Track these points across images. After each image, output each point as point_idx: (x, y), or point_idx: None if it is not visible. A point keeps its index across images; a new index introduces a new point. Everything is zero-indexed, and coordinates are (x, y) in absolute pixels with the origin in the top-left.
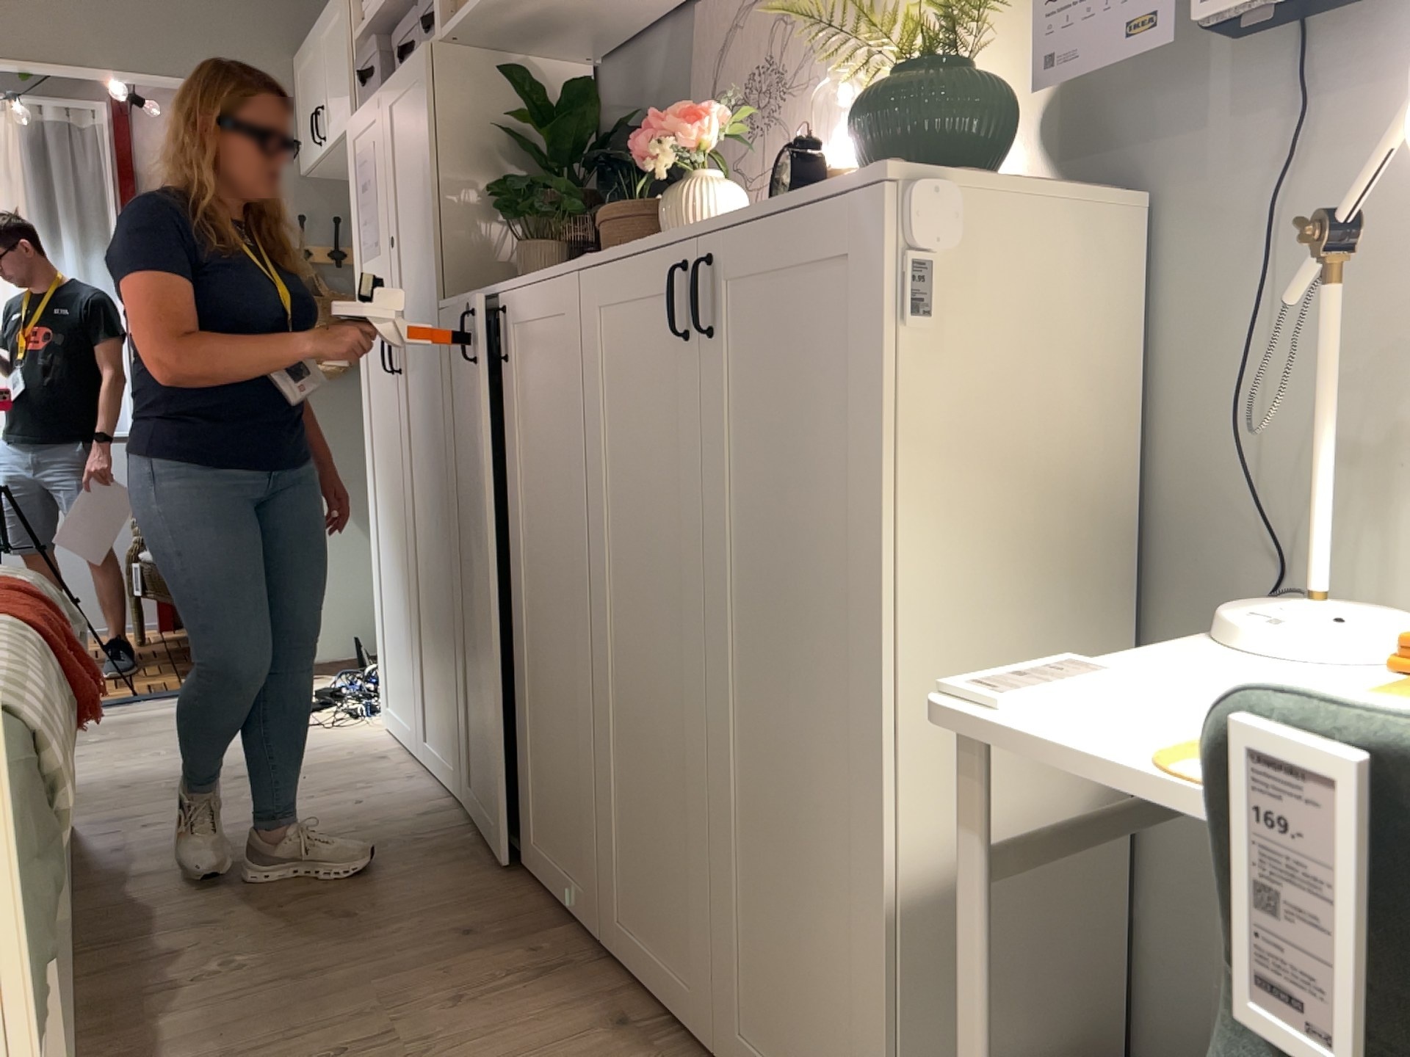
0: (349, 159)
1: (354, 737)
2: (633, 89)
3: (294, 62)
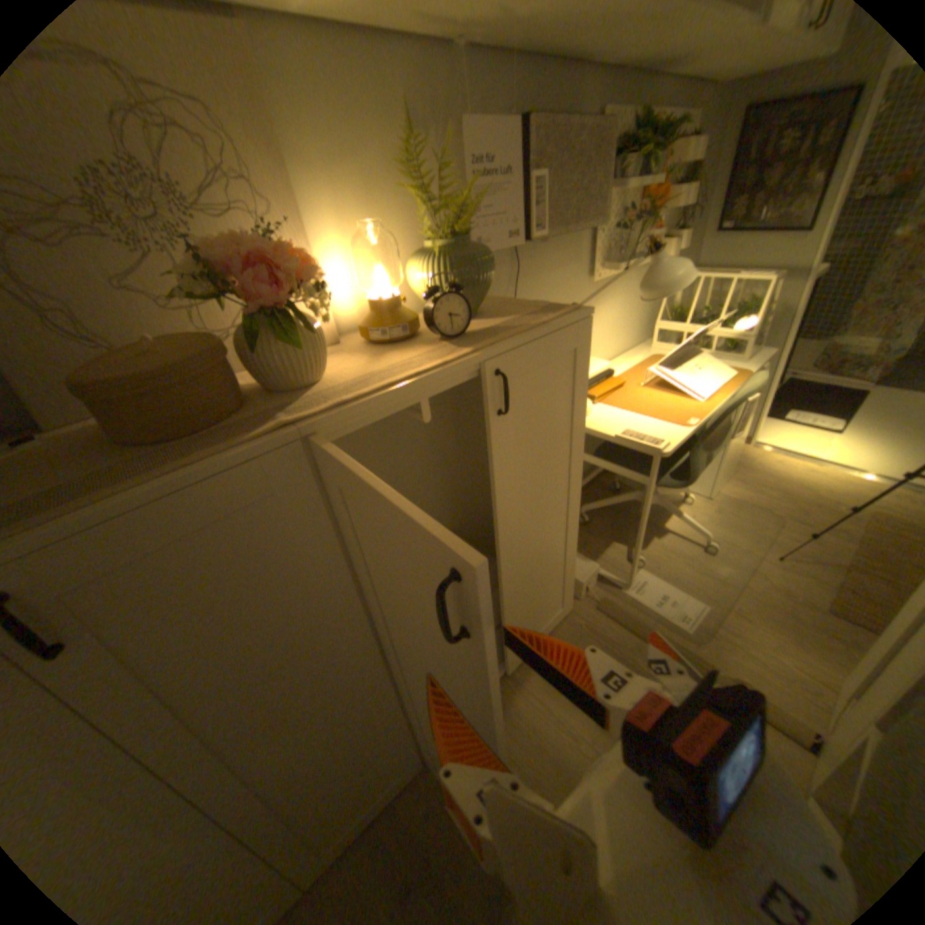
0: None
1: None
2: None
3: None
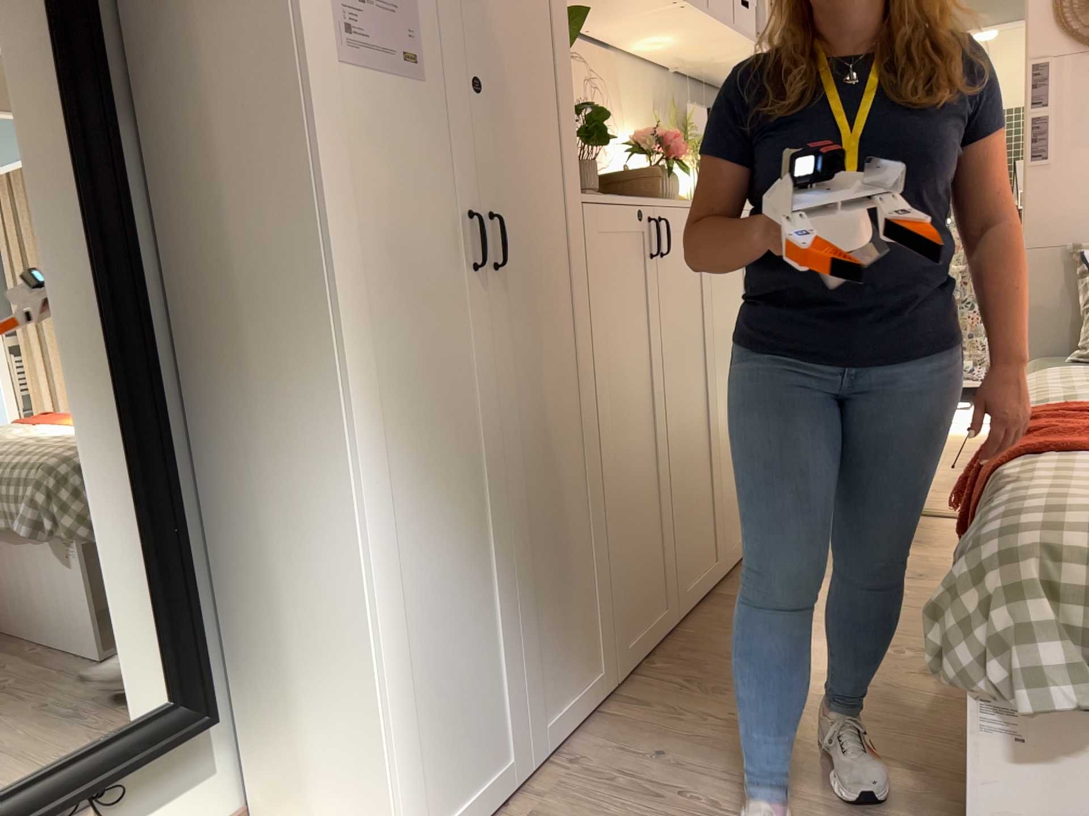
0: None
1: None
2: None
3: None
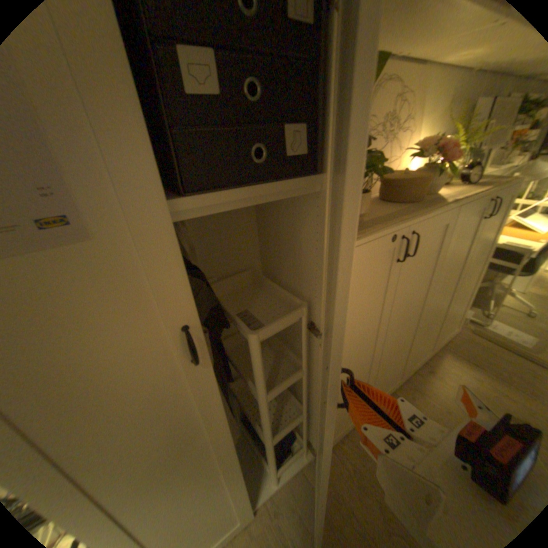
0: None
1: None
2: None
3: None
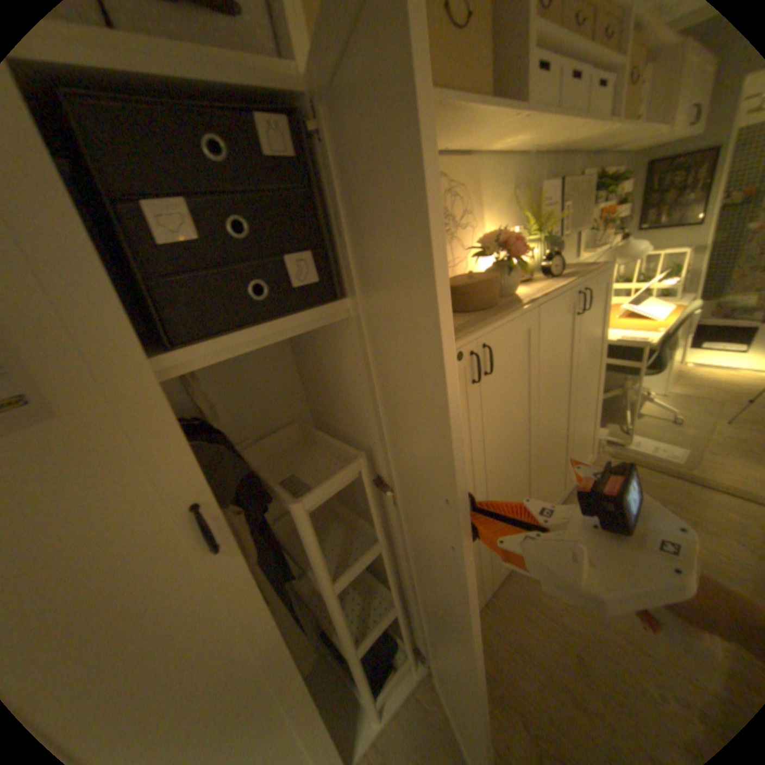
0: None
1: None
2: None
3: None
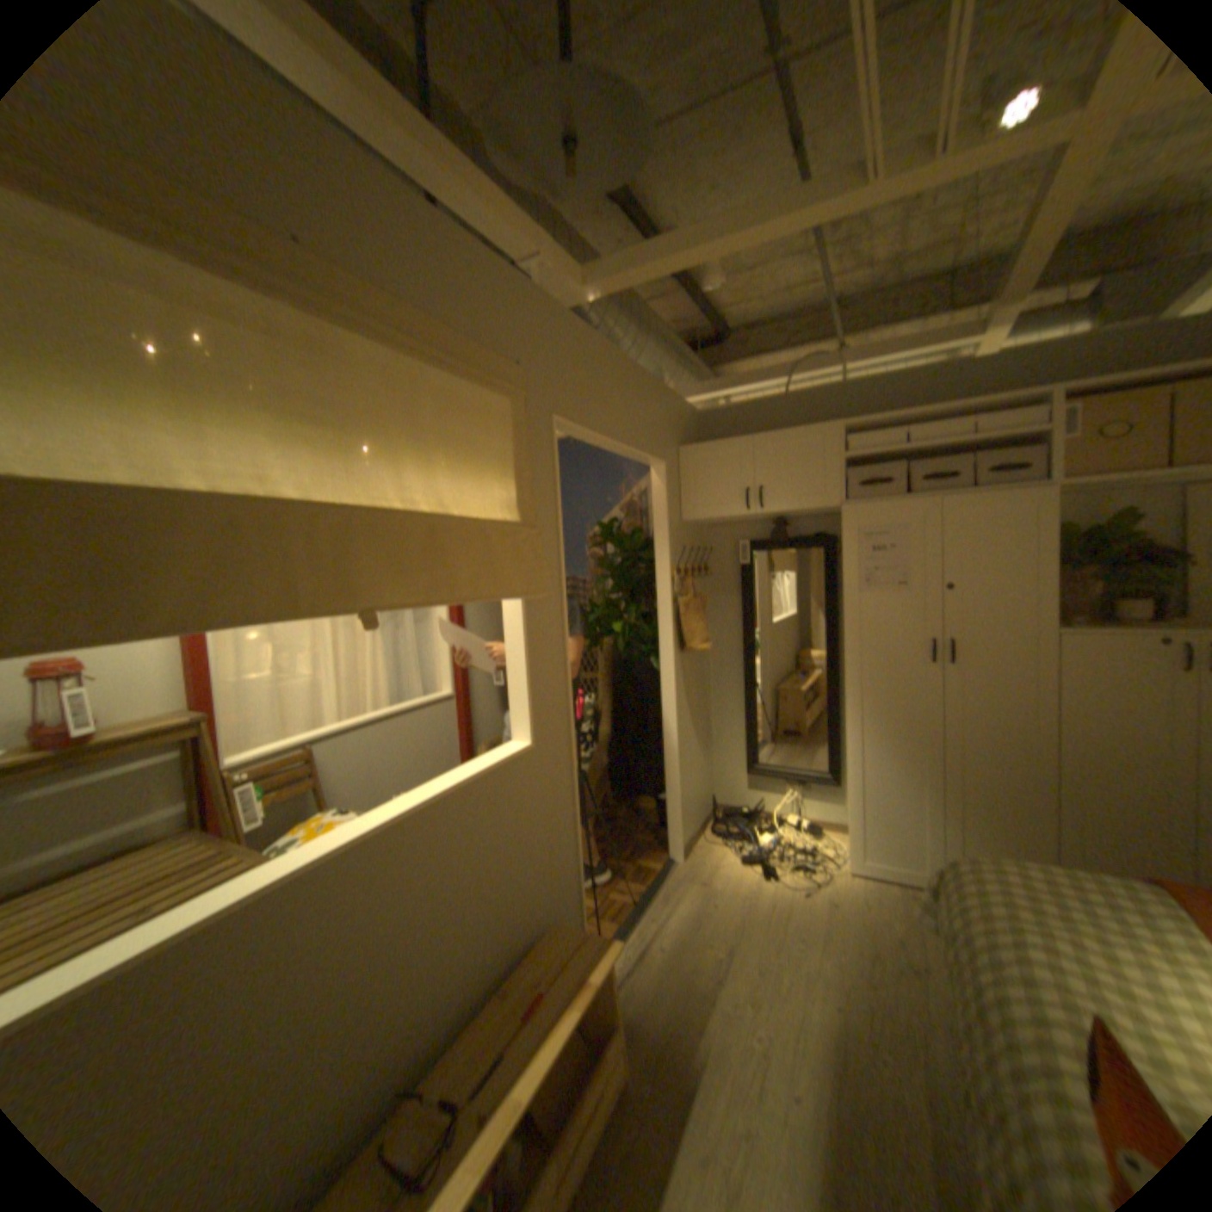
0: (847, 532)
1: (858, 893)
2: (1084, 517)
3: (683, 453)
